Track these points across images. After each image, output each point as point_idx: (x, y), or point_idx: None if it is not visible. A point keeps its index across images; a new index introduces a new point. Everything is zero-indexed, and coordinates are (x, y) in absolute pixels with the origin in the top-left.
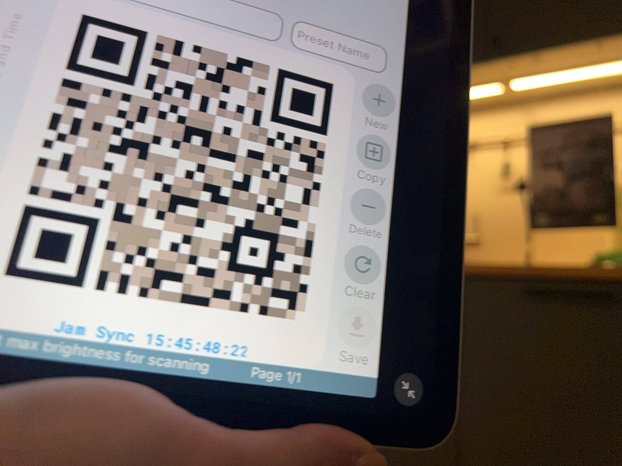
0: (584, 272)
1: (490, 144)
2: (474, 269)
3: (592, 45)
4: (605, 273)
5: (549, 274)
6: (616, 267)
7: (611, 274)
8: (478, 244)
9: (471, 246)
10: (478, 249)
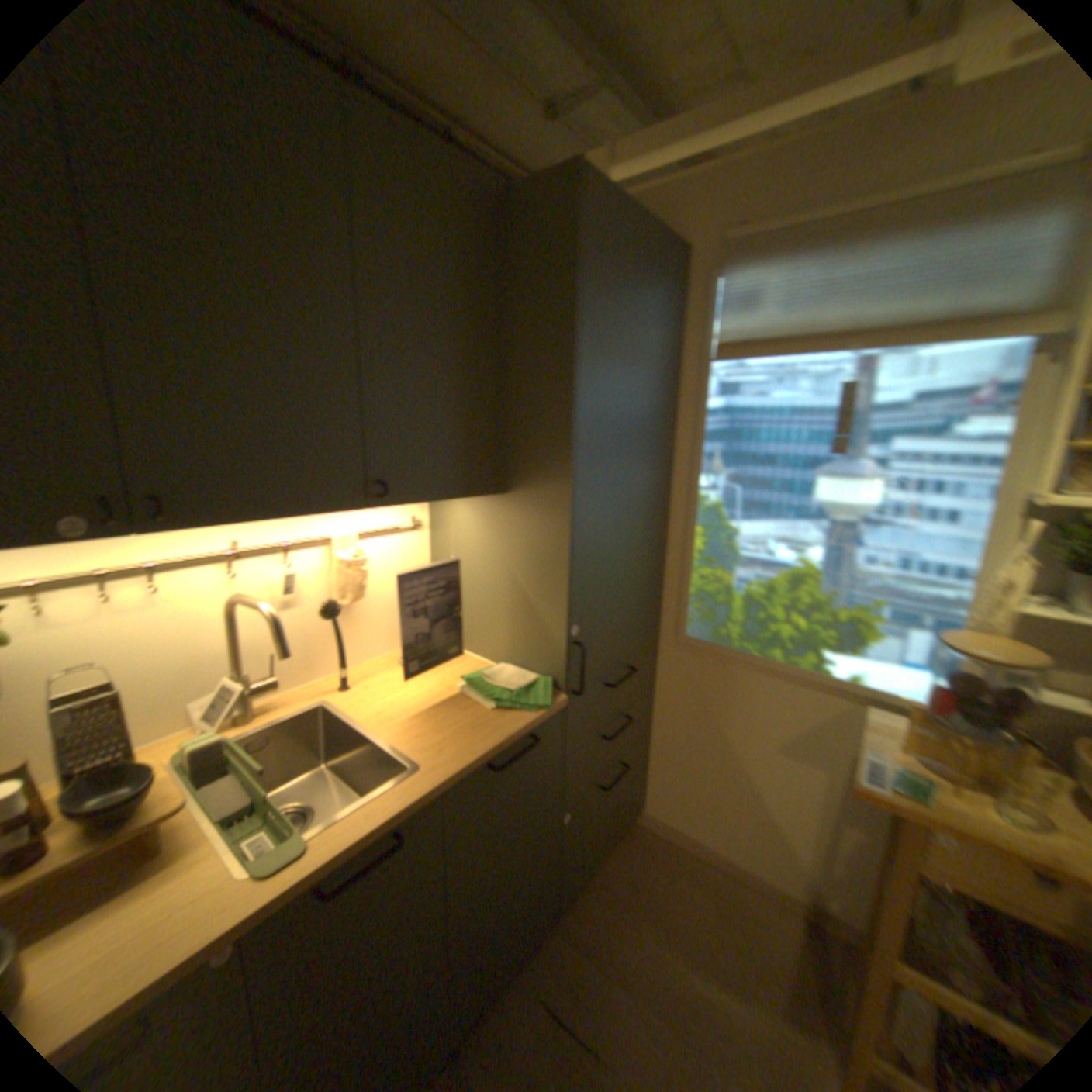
0: (513, 729)
1: (259, 550)
2: (458, 779)
3: (448, 498)
4: (532, 728)
5: (504, 747)
6: (515, 710)
7: (527, 723)
8: (274, 685)
9: (263, 692)
10: (269, 689)
